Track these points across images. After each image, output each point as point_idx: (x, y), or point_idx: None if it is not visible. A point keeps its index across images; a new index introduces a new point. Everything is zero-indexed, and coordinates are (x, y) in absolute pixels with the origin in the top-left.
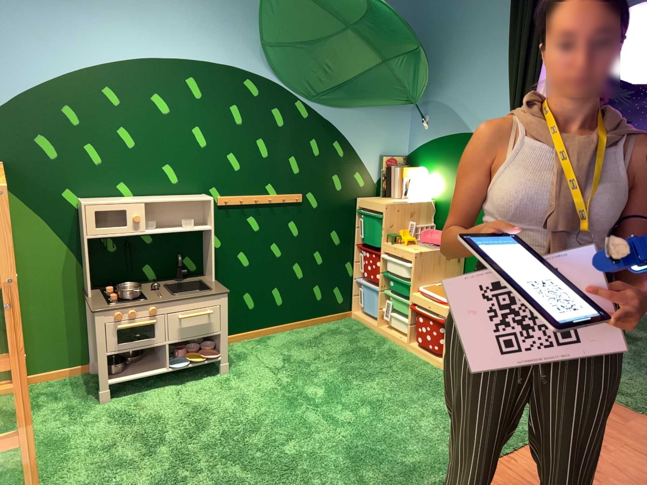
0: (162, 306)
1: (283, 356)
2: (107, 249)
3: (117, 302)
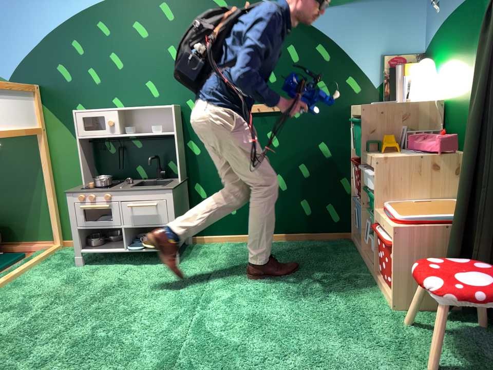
0: (112, 195)
1: (236, 262)
2: (105, 150)
3: (85, 189)
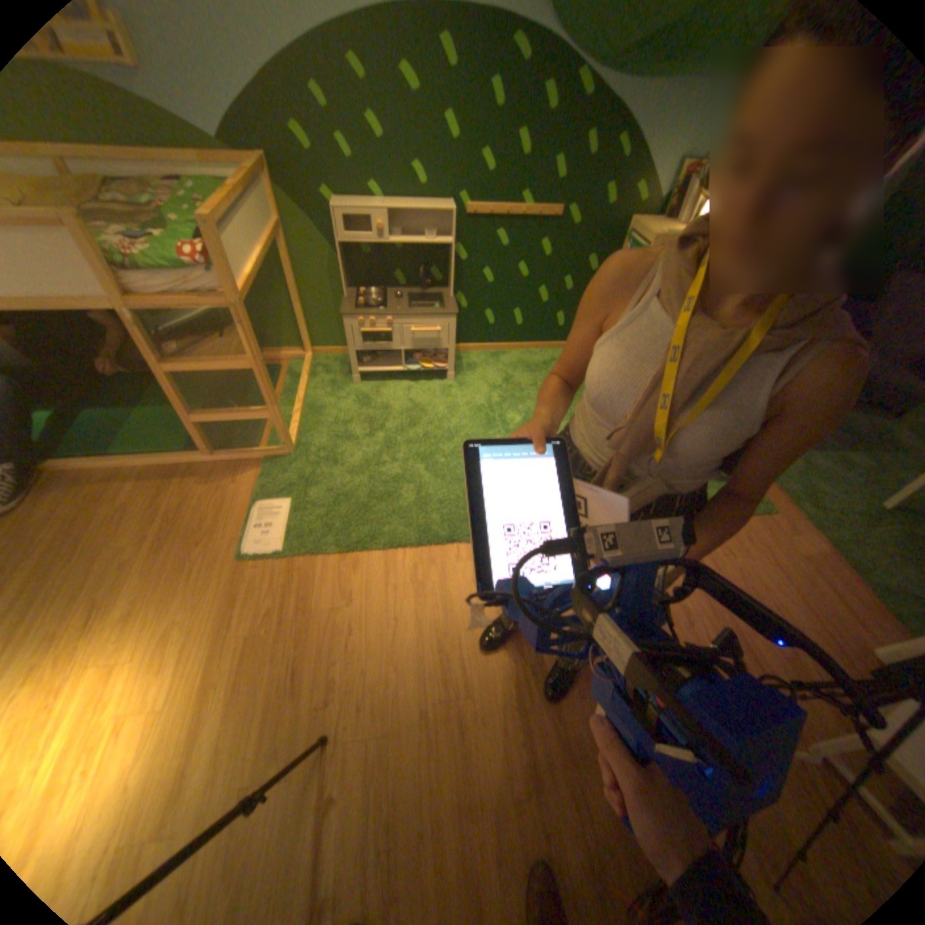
0: (393, 320)
1: (503, 379)
2: (358, 252)
3: (358, 309)
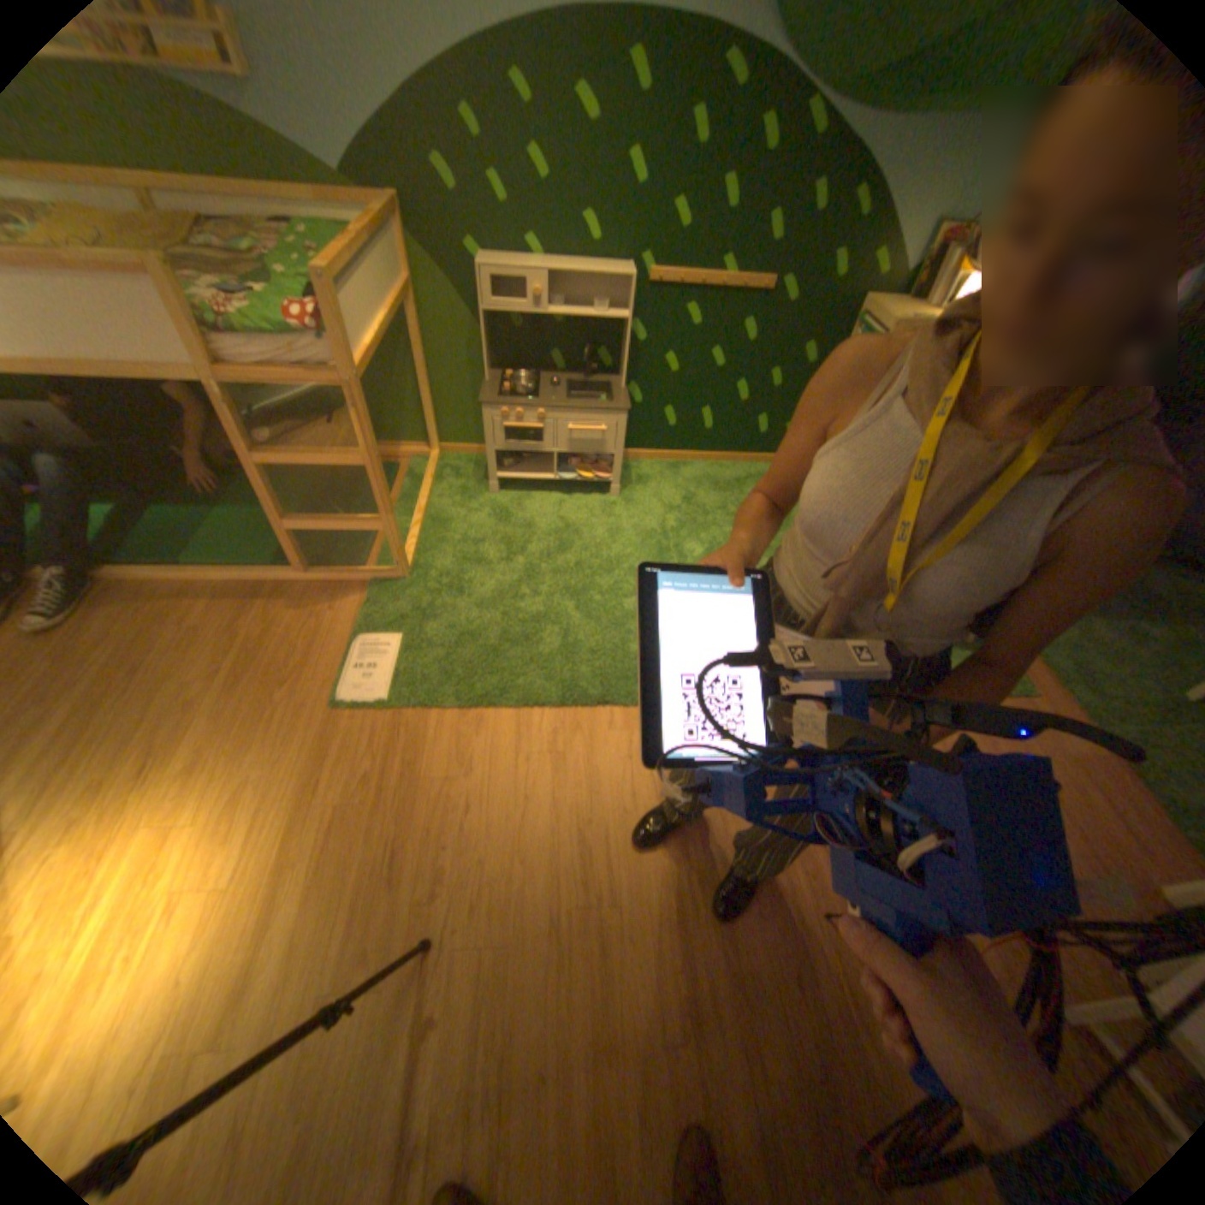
0: (546, 414)
1: (683, 498)
2: (506, 324)
3: (502, 398)
